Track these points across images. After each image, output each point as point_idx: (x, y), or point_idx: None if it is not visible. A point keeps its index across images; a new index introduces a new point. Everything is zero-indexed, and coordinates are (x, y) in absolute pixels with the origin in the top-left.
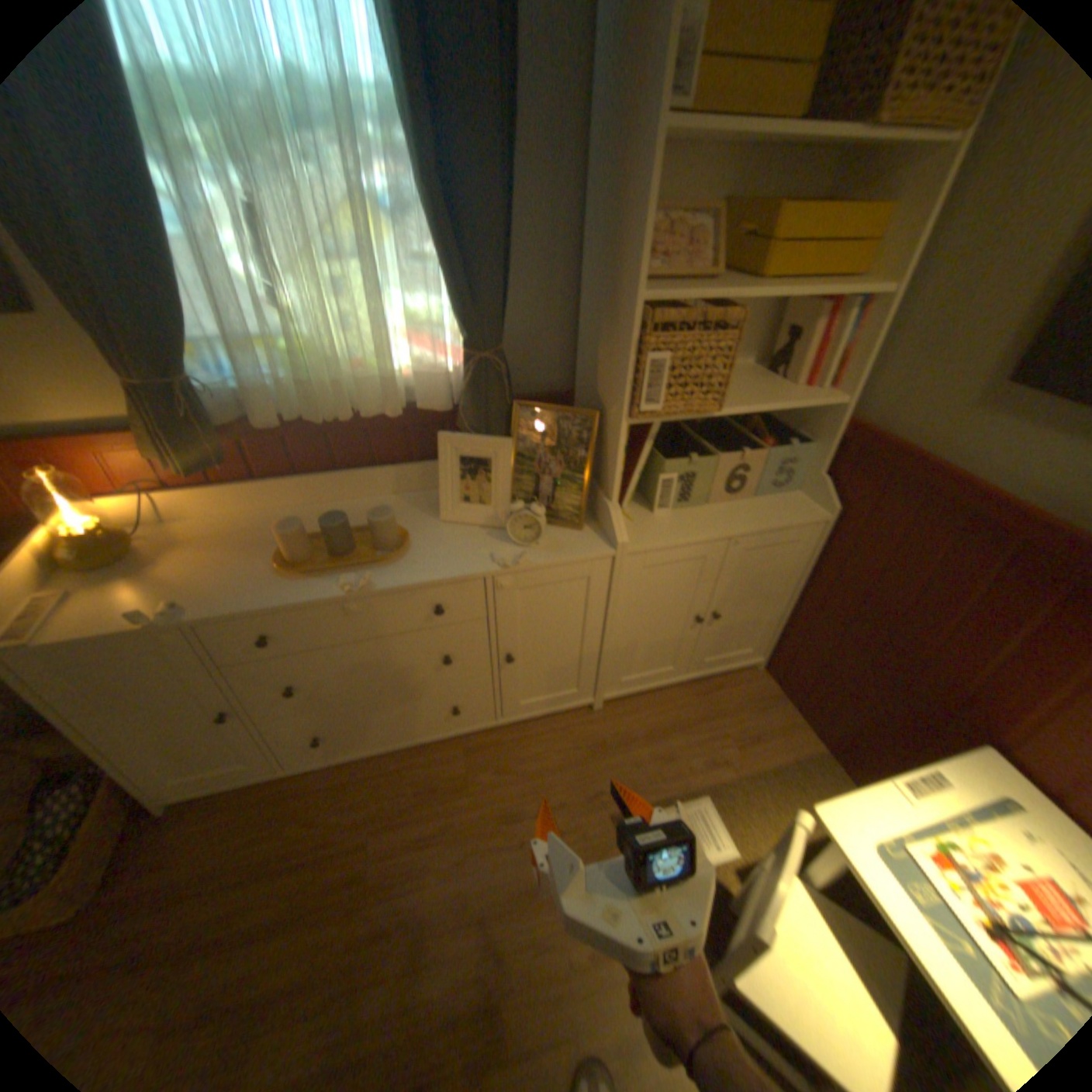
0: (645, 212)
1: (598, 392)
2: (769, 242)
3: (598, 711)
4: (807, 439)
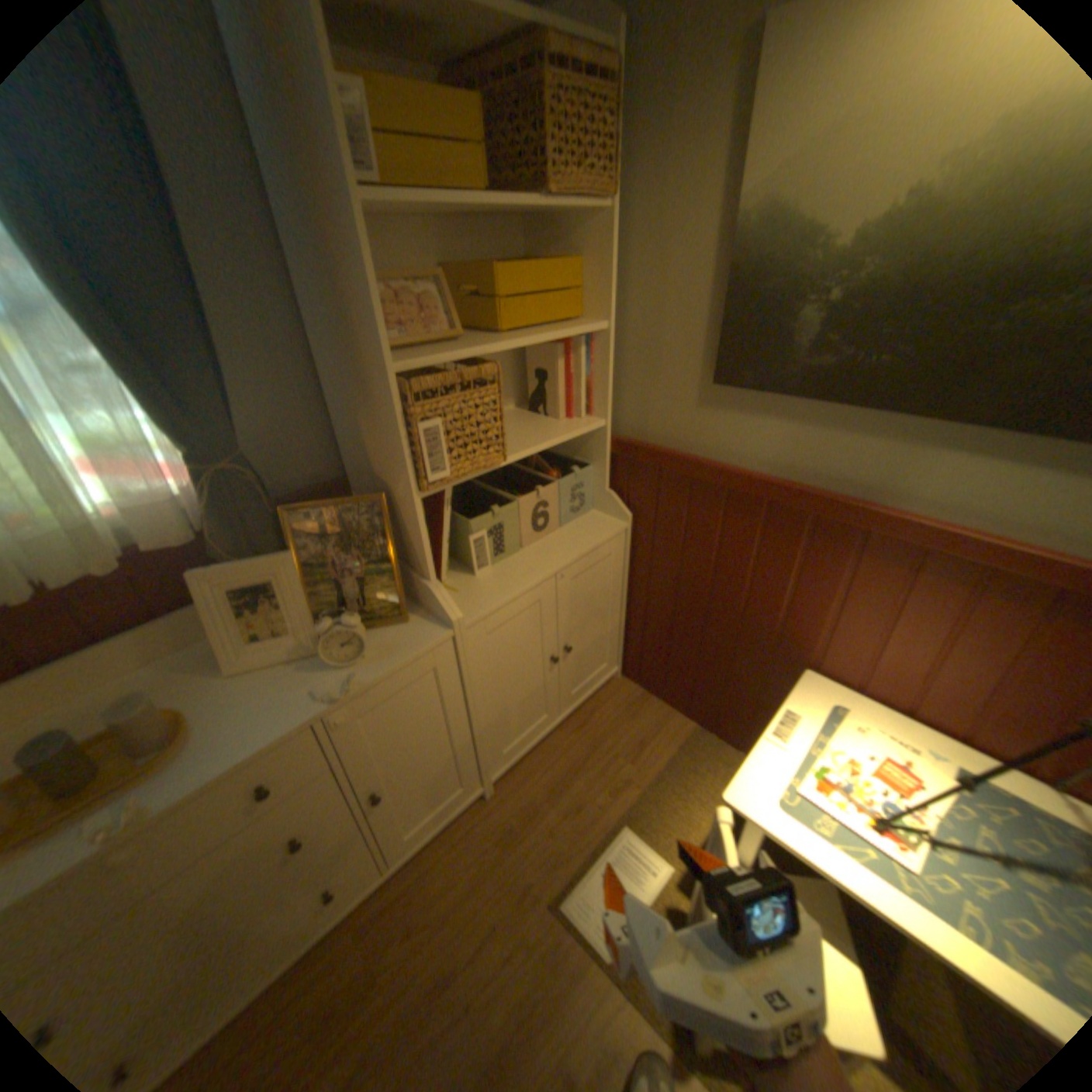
0: (367, 285)
1: (376, 472)
2: (494, 300)
3: (490, 796)
4: (583, 464)
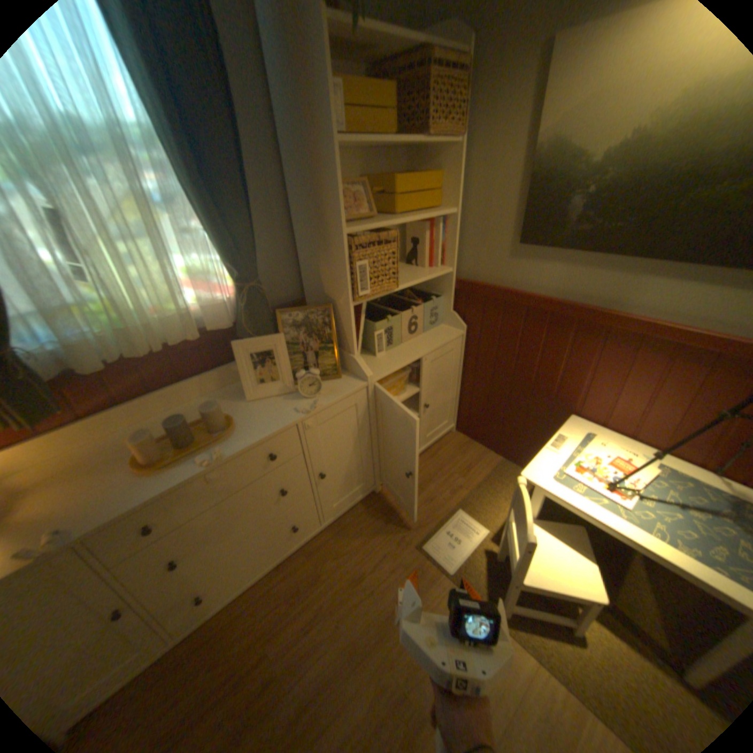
0: (336, 187)
1: (326, 293)
2: (394, 196)
3: (379, 492)
4: (437, 296)
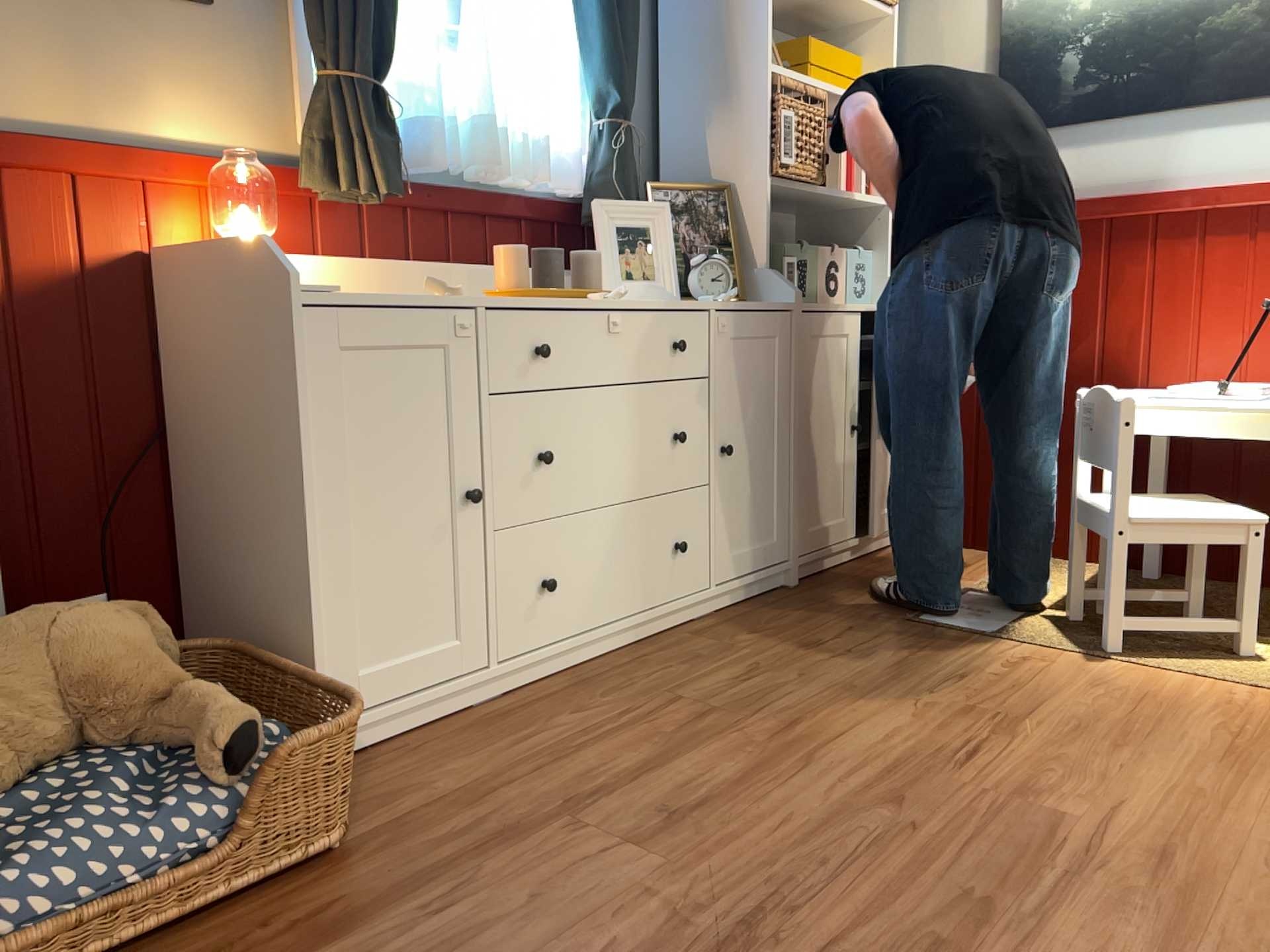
0: (763, 5)
1: (714, 177)
2: (806, 65)
3: (797, 586)
4: (860, 253)
